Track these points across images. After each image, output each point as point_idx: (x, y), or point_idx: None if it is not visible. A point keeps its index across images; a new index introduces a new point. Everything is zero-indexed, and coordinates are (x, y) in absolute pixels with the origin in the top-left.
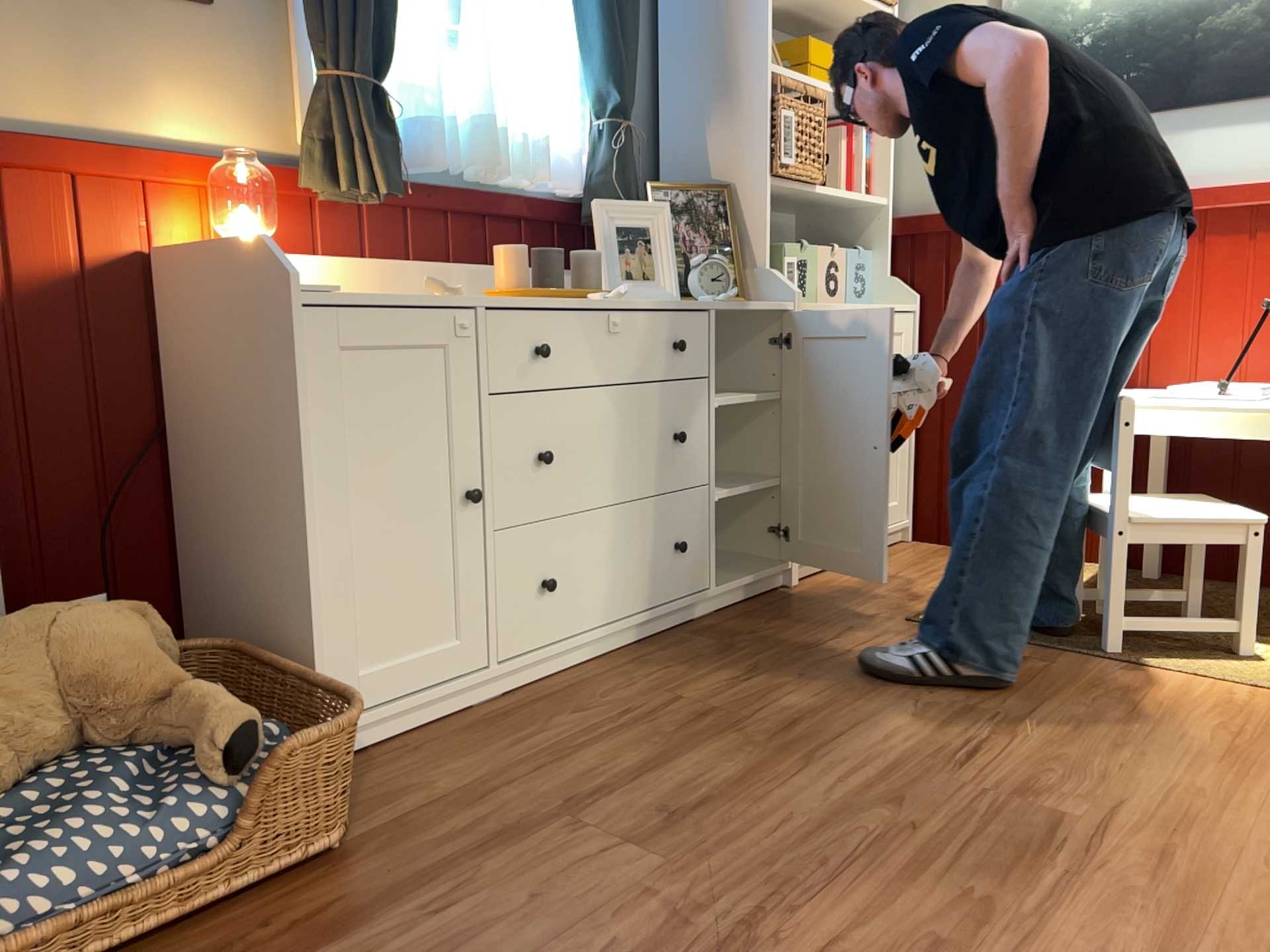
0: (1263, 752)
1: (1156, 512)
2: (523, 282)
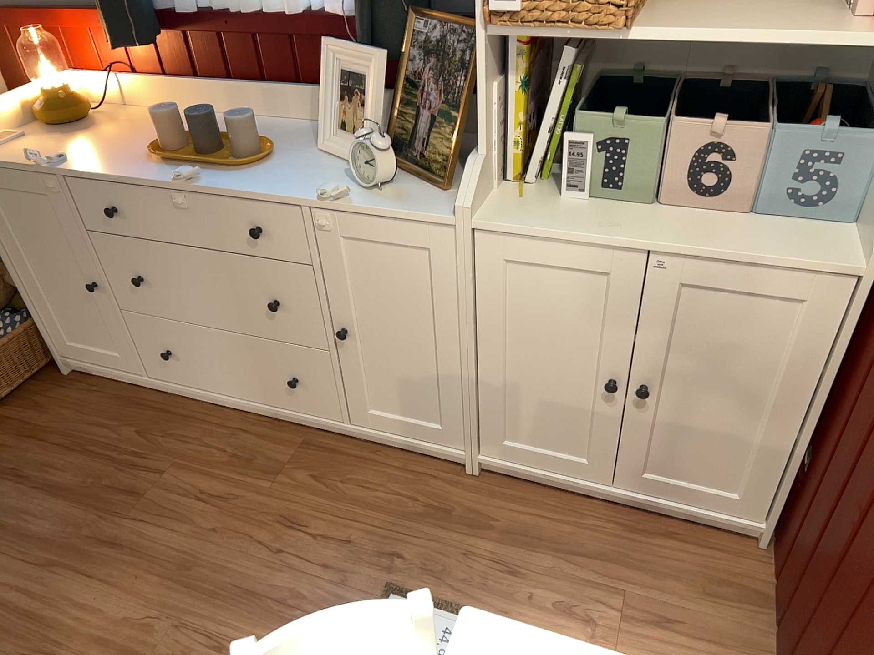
0: None
1: None
2: (174, 144)
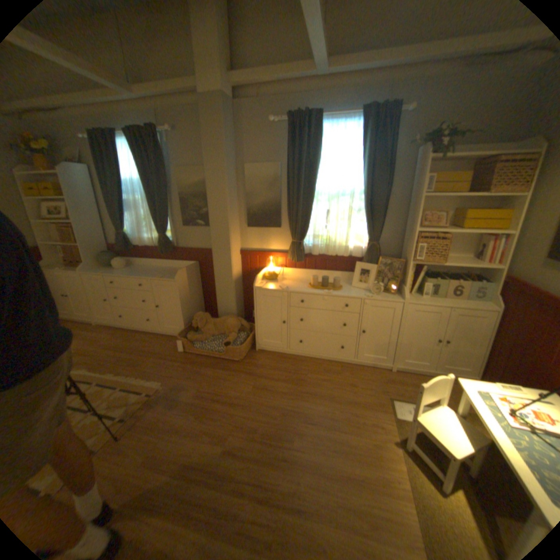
0: (356, 489)
1: (435, 427)
2: (314, 284)
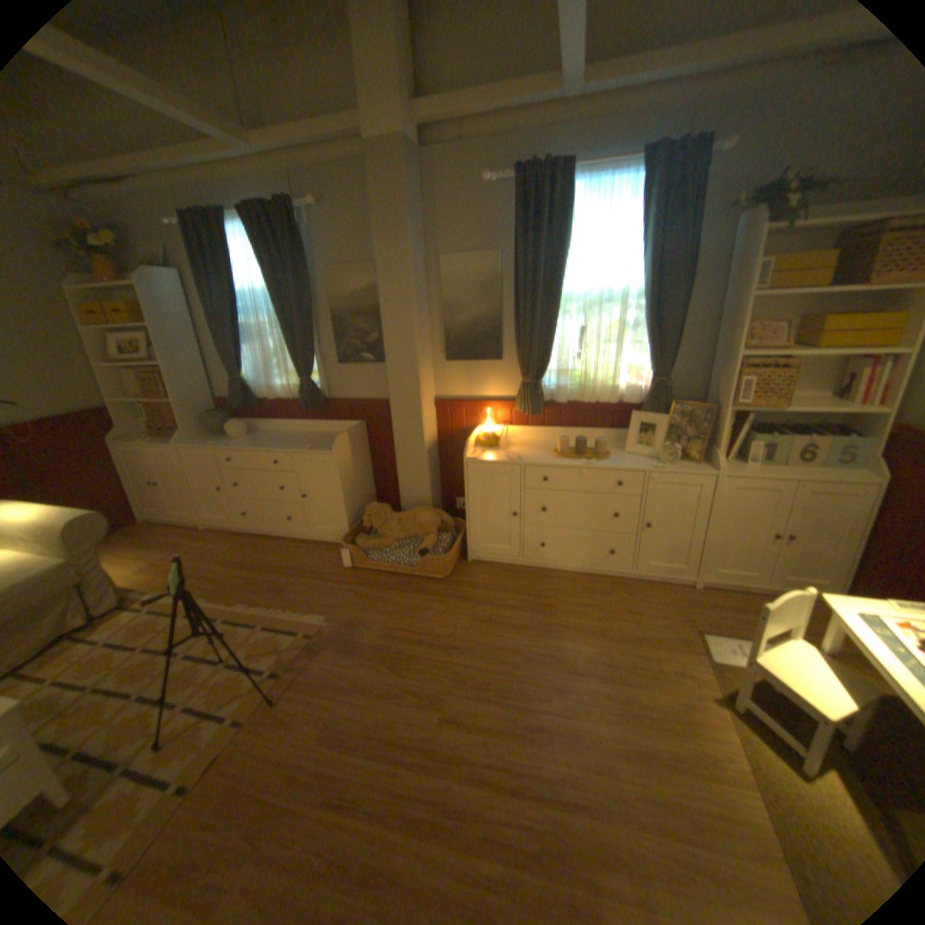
0: (661, 771)
1: (786, 672)
2: (563, 451)
